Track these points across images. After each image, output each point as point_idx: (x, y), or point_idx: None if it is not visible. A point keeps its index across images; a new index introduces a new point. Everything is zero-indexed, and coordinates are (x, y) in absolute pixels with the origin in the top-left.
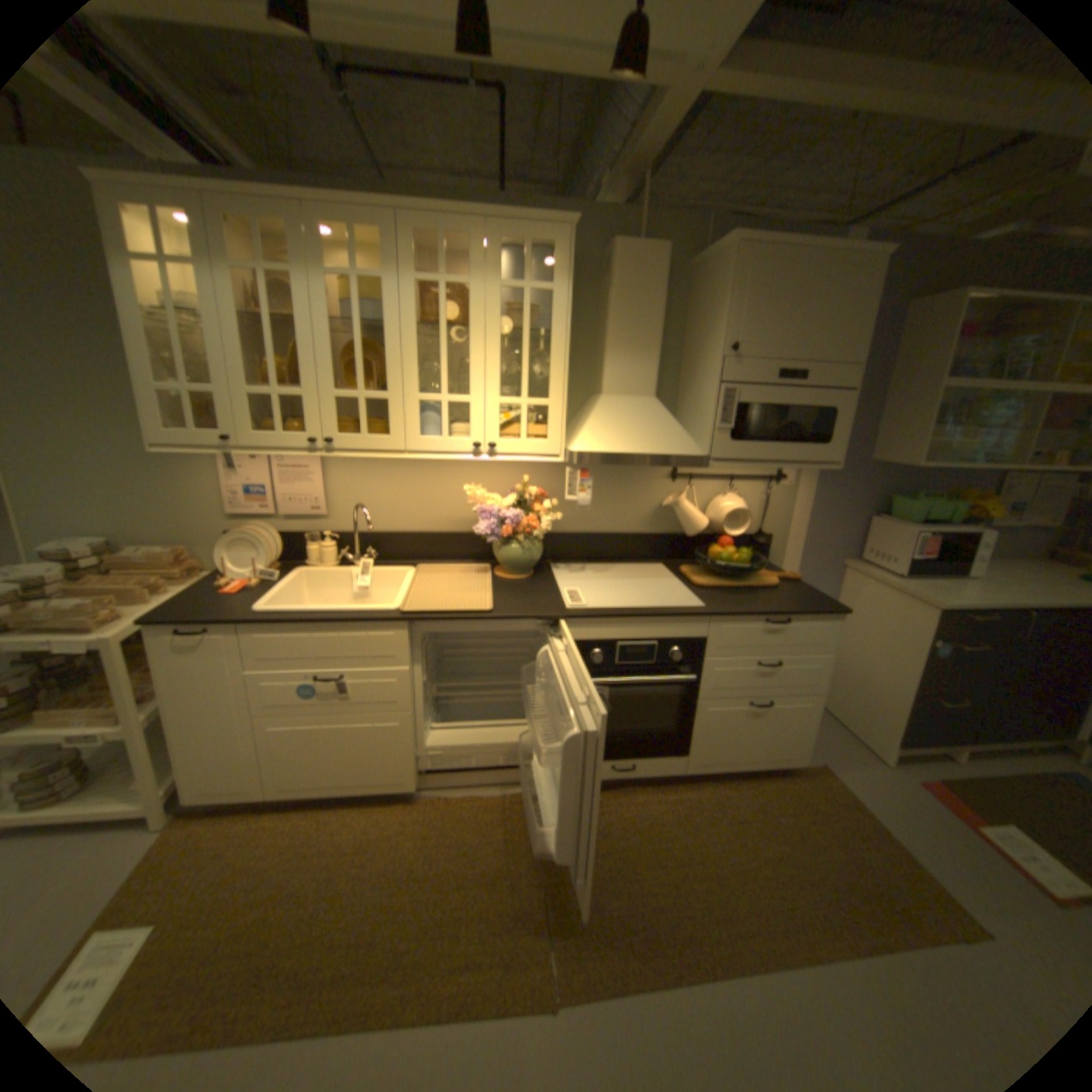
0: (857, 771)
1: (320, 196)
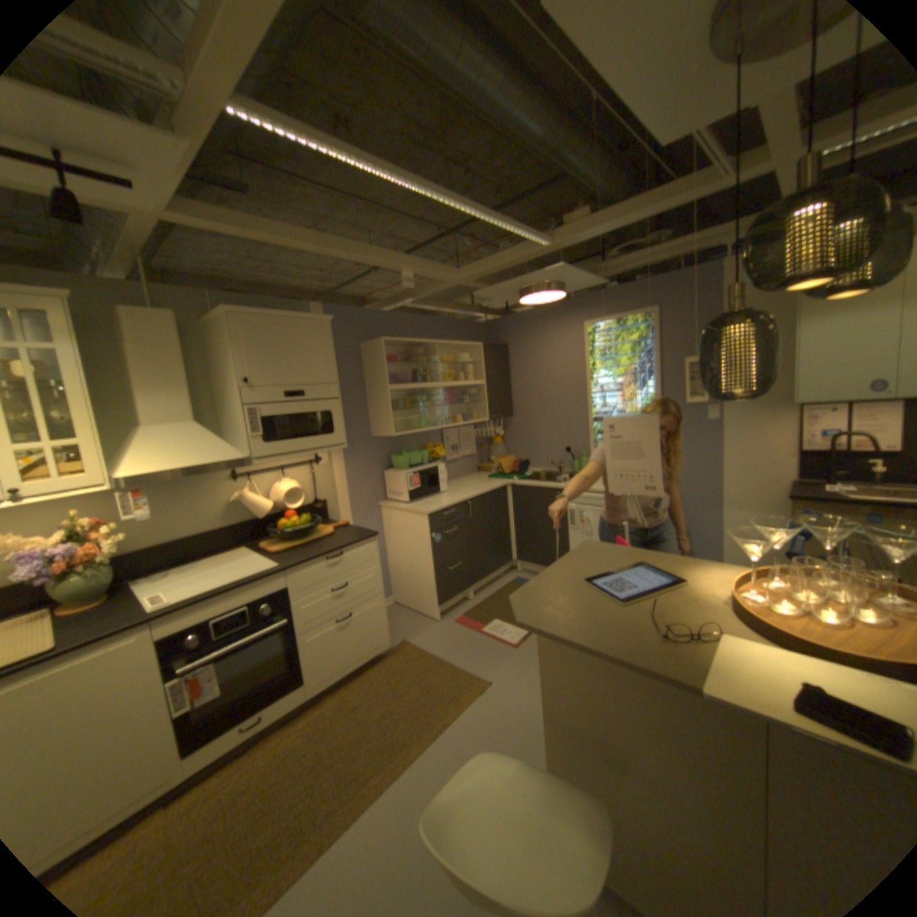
0: (420, 633)
1: None
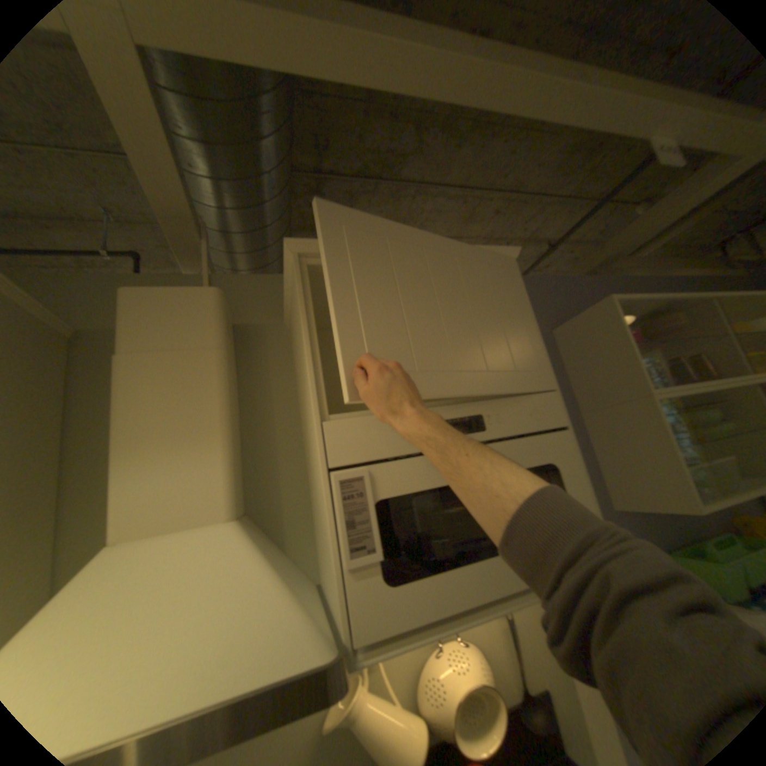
0: None
1: None
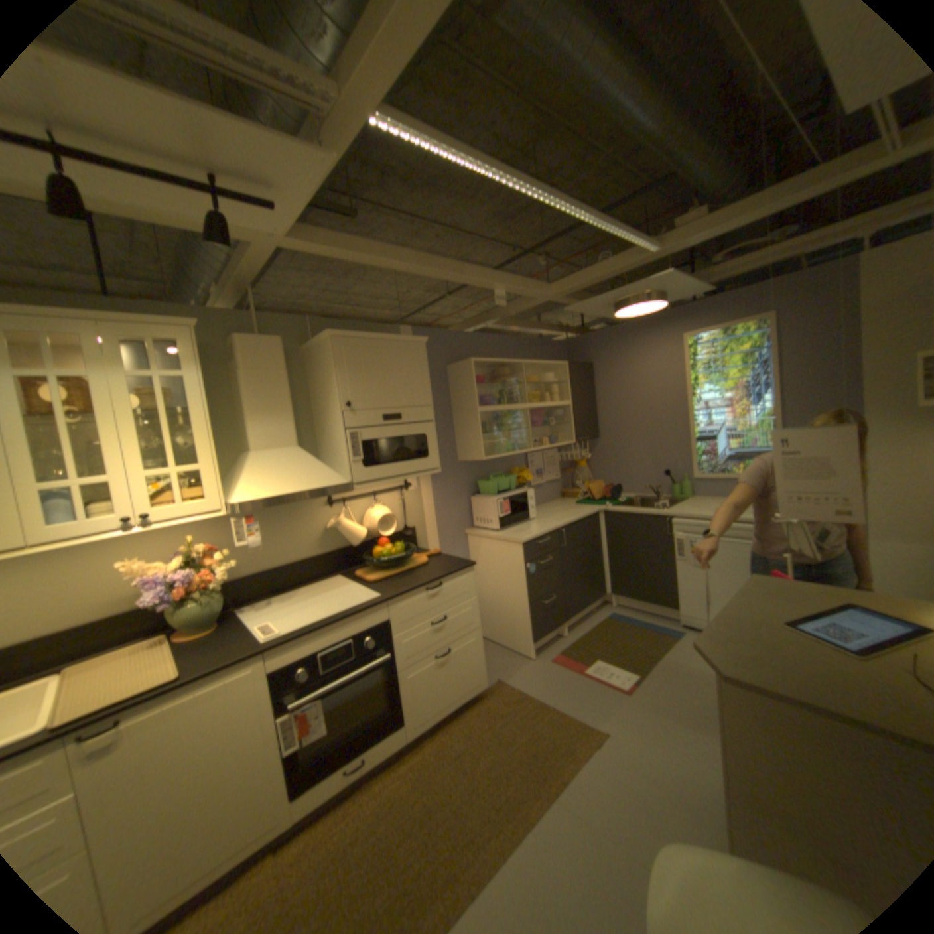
0: (516, 673)
1: None
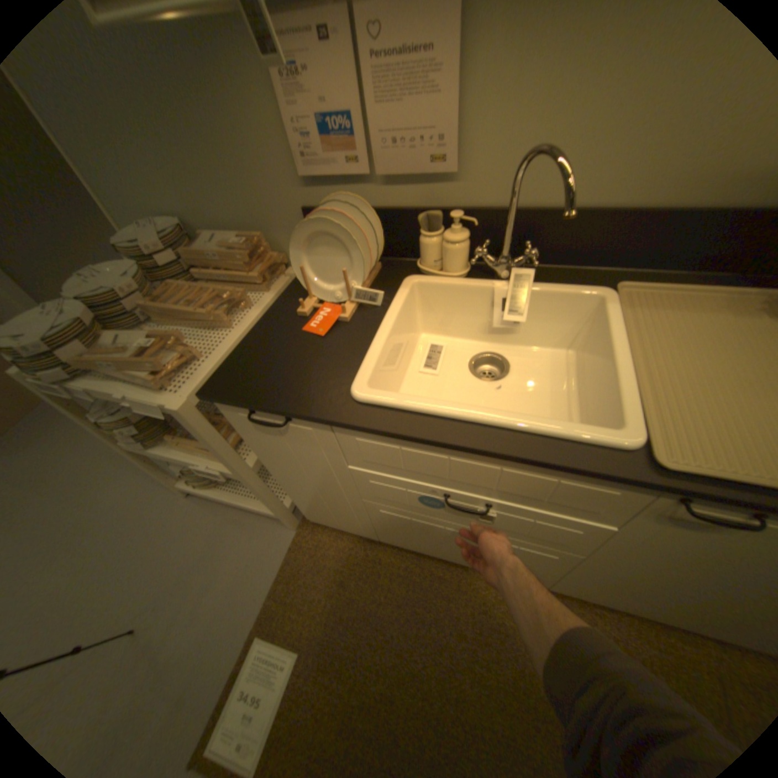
0: None
1: None
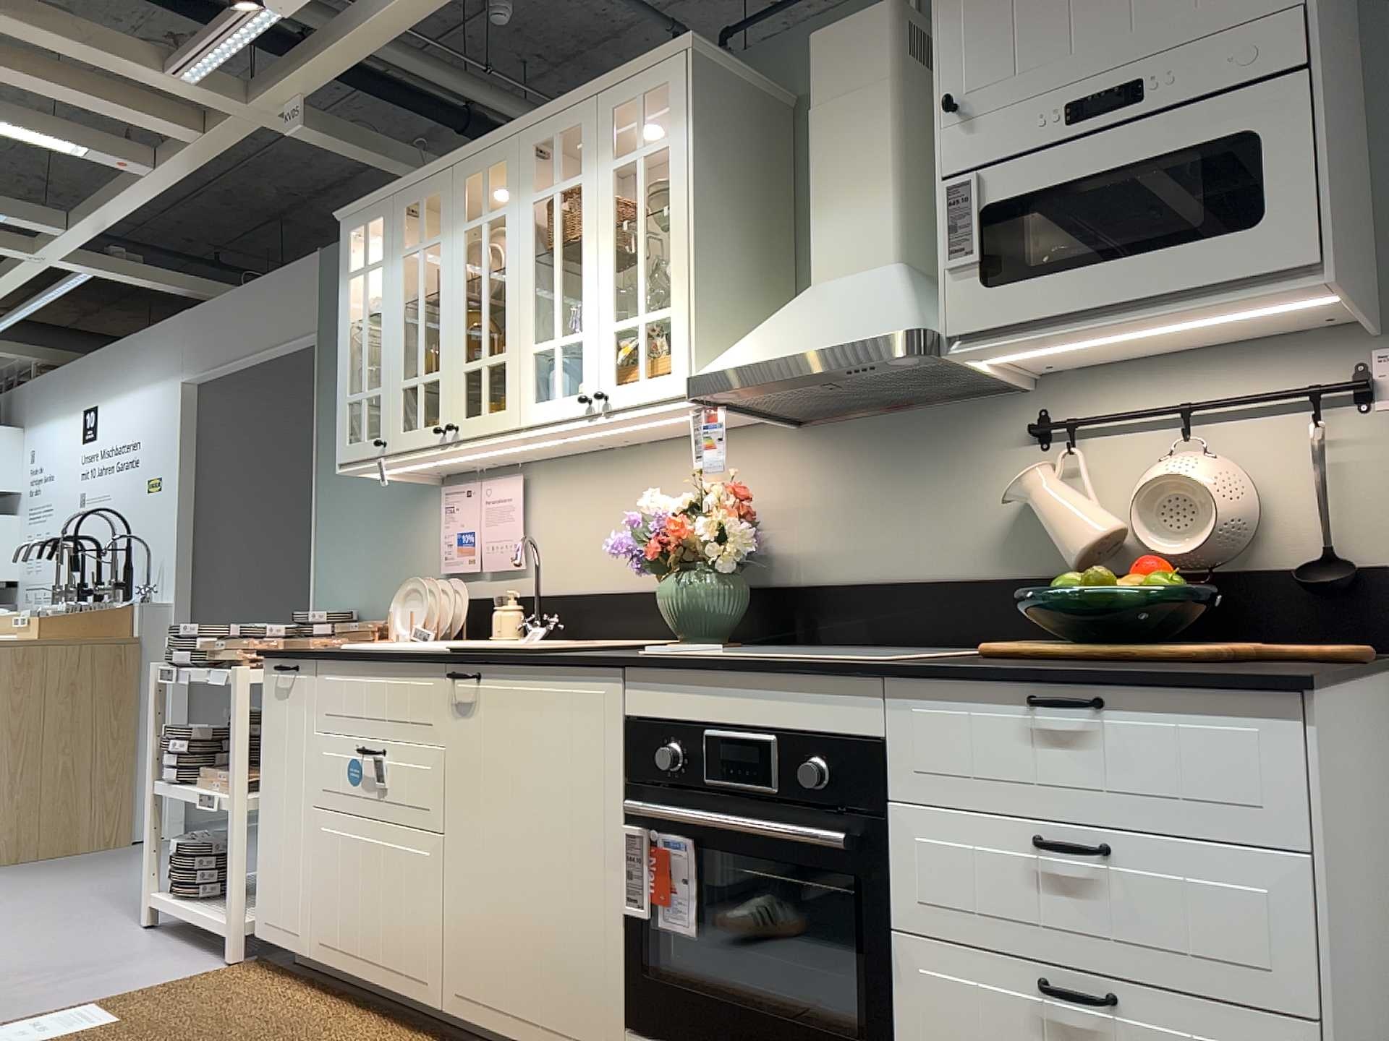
0: None
1: (464, 155)
